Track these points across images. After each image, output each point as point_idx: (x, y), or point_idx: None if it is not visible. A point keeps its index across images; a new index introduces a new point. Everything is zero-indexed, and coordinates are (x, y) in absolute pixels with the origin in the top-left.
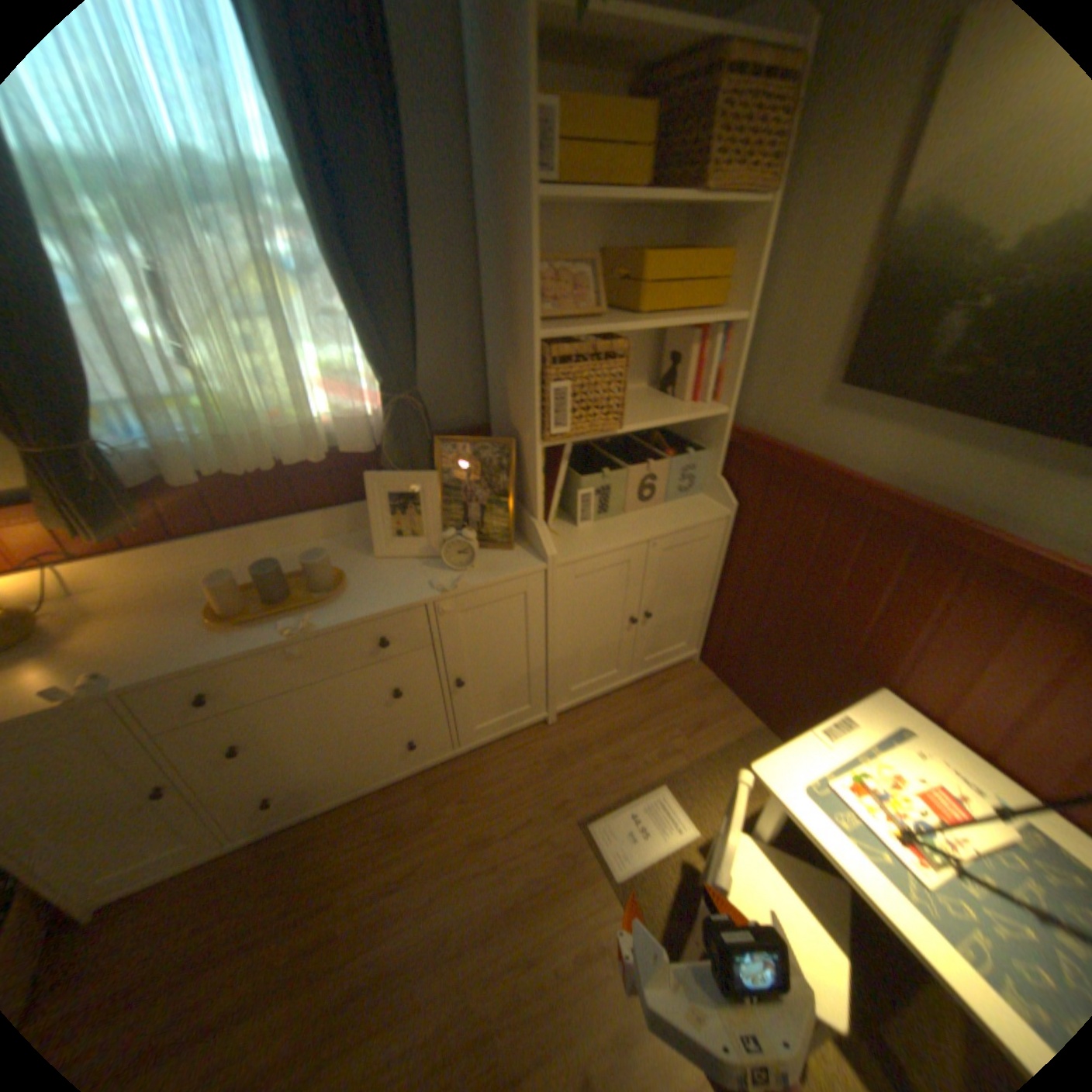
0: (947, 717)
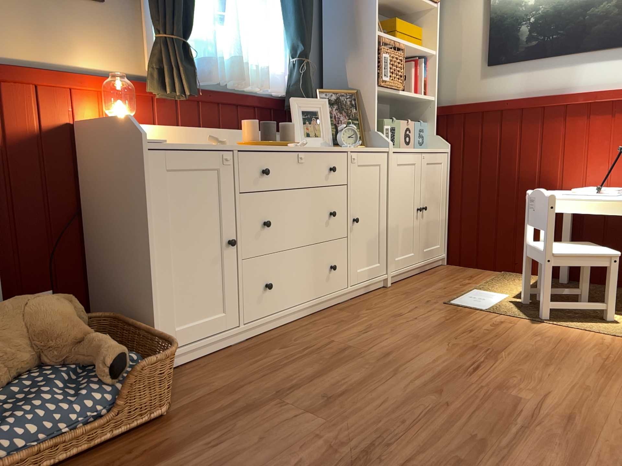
0: (583, 184)
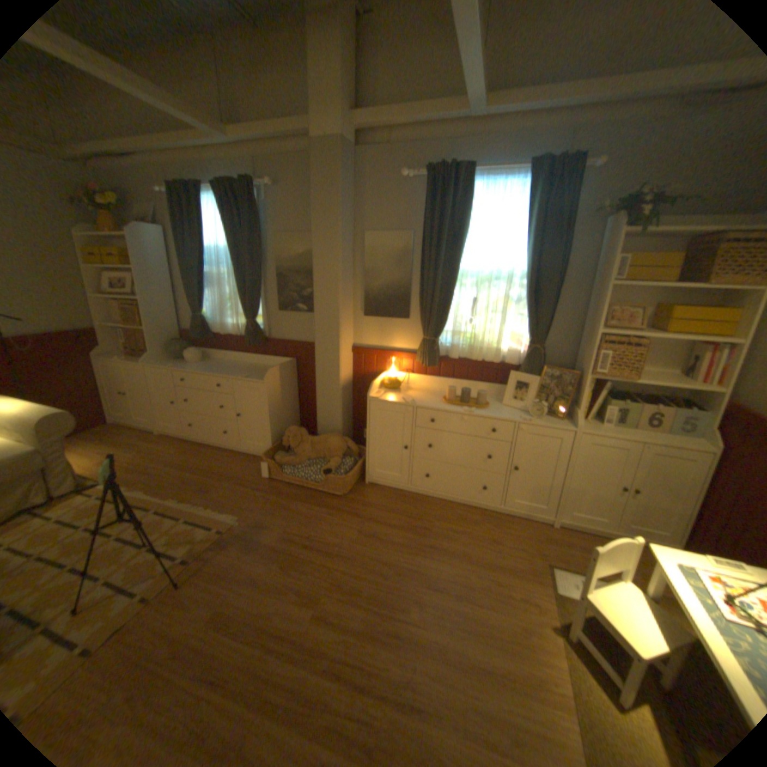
0: None
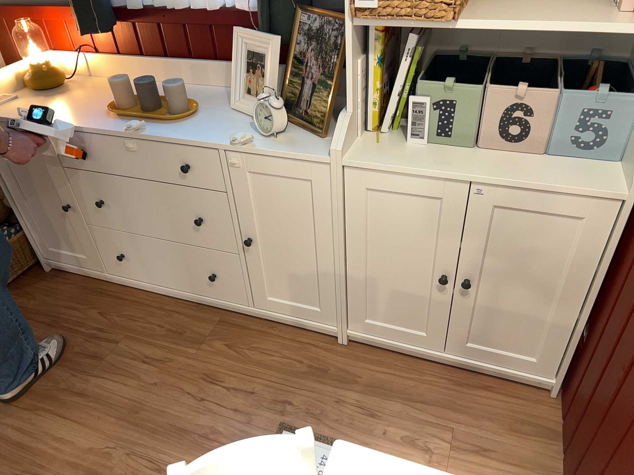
0: None
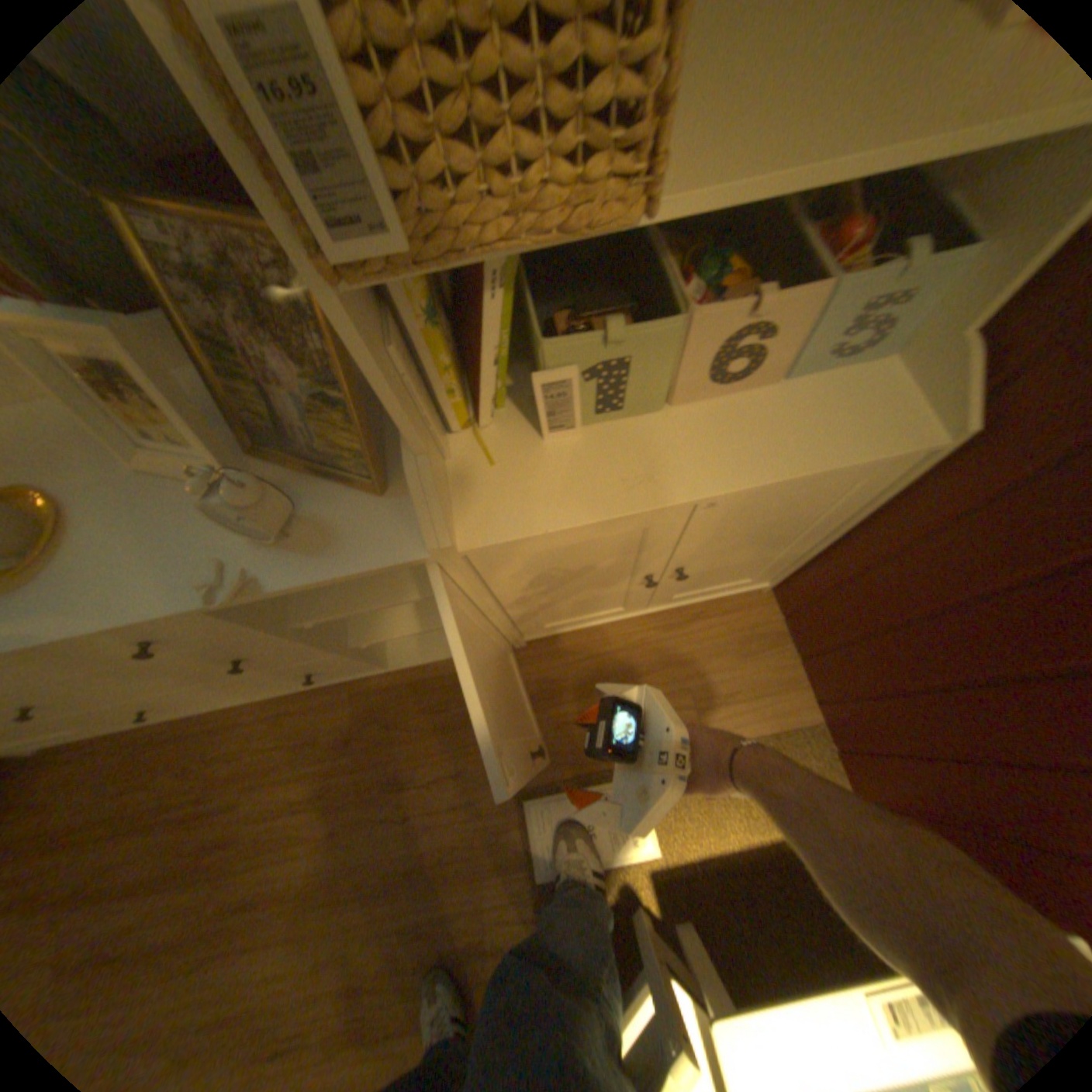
0: None
